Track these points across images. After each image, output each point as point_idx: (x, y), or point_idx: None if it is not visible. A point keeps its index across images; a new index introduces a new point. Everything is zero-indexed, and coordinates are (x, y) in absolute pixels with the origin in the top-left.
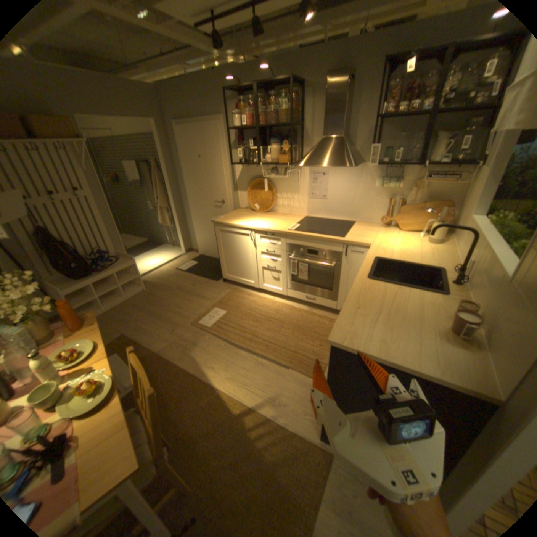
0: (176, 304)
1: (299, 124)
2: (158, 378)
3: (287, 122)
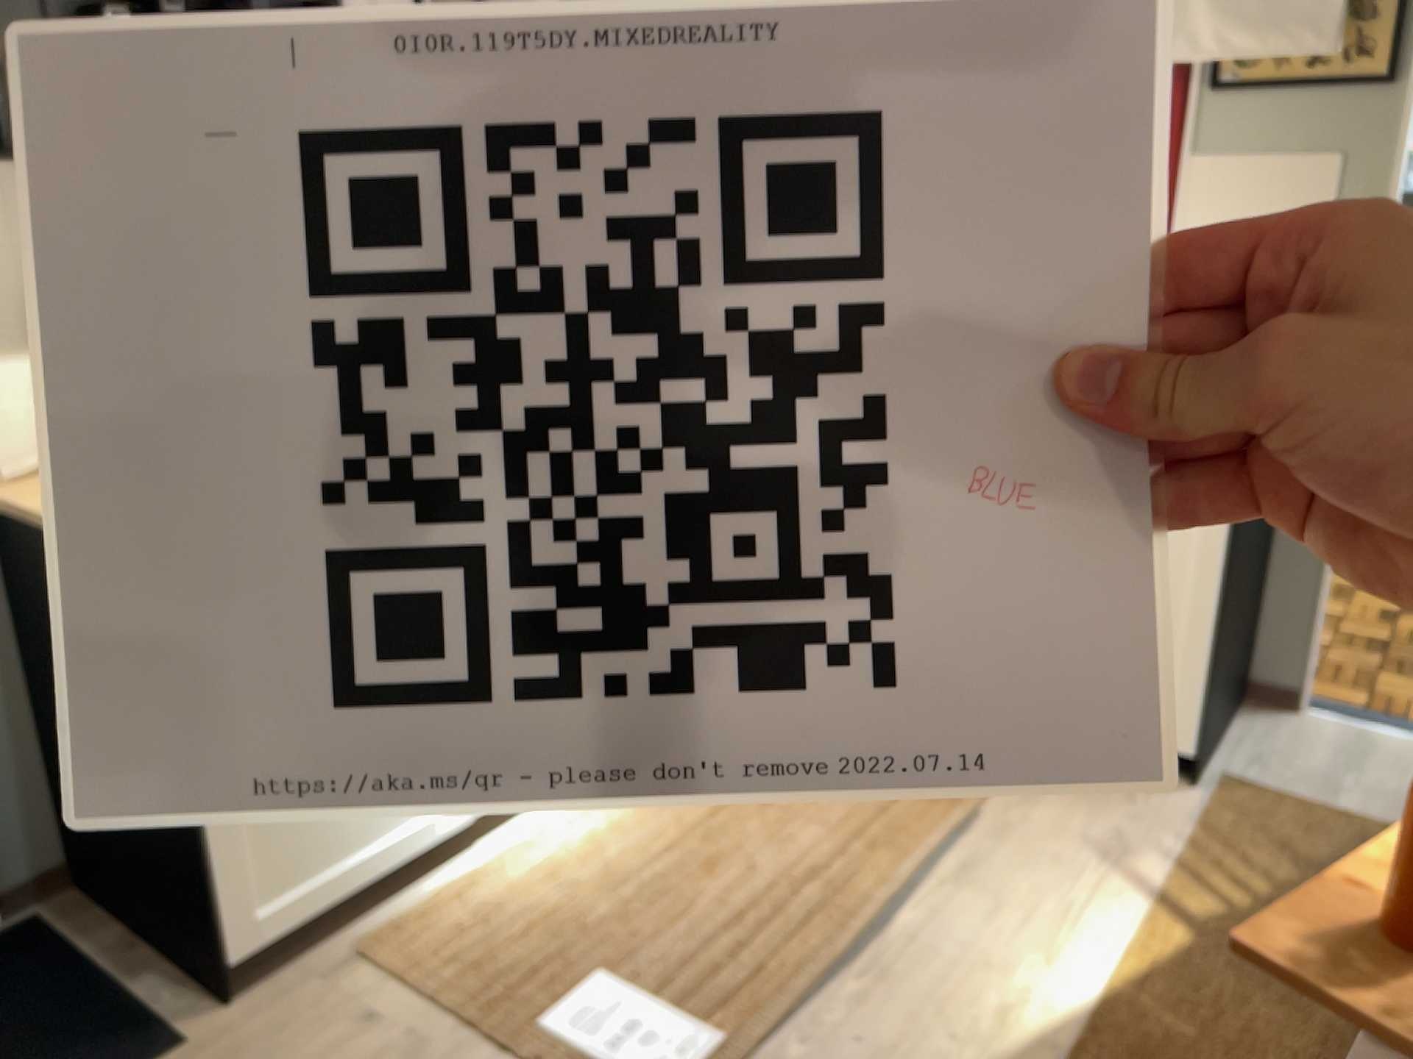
0: None
1: None
2: None
3: None
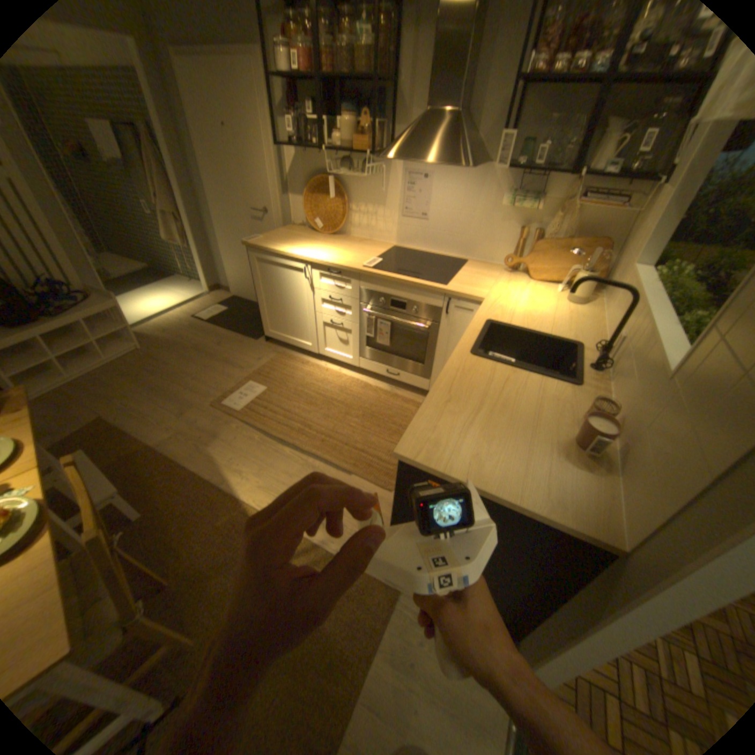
0: (190, 373)
1: (391, 78)
2: (154, 486)
3: (371, 73)
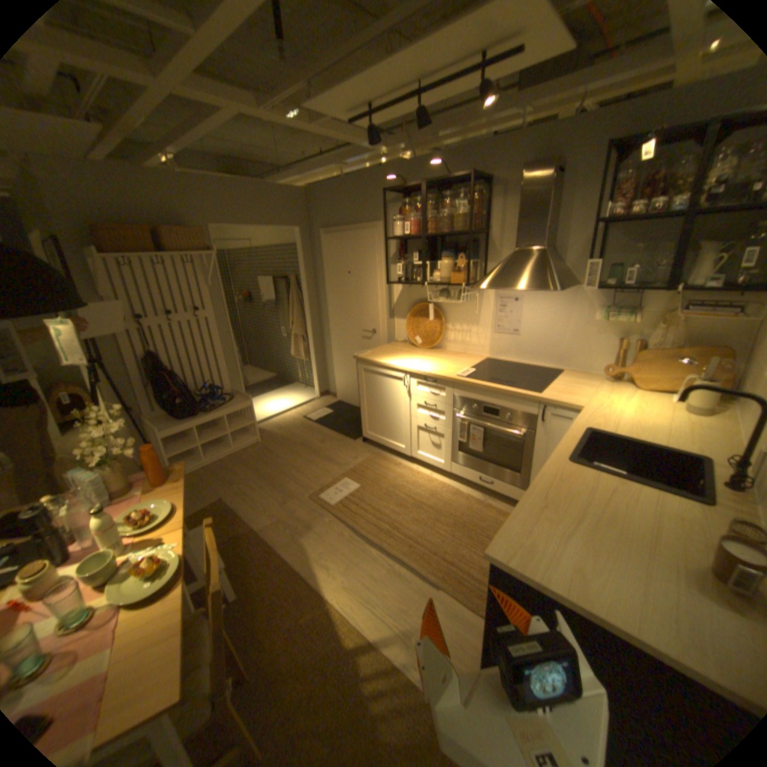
0: (295, 466)
1: (483, 231)
2: (251, 570)
3: (466, 229)
